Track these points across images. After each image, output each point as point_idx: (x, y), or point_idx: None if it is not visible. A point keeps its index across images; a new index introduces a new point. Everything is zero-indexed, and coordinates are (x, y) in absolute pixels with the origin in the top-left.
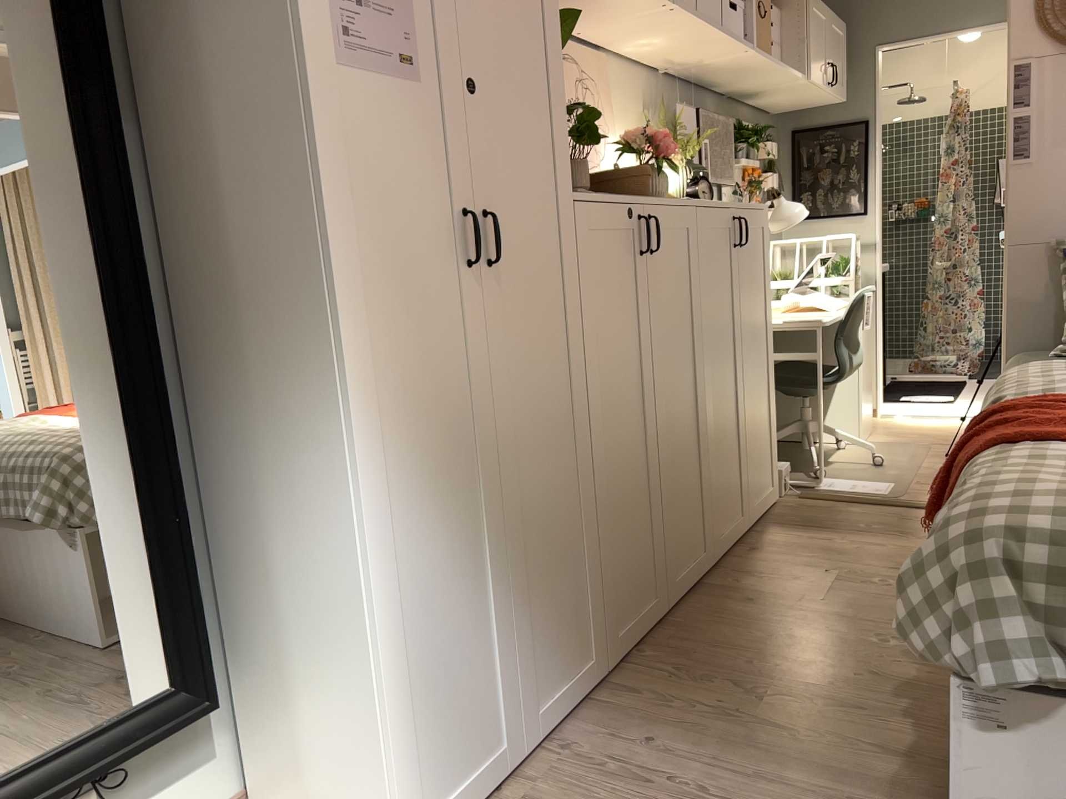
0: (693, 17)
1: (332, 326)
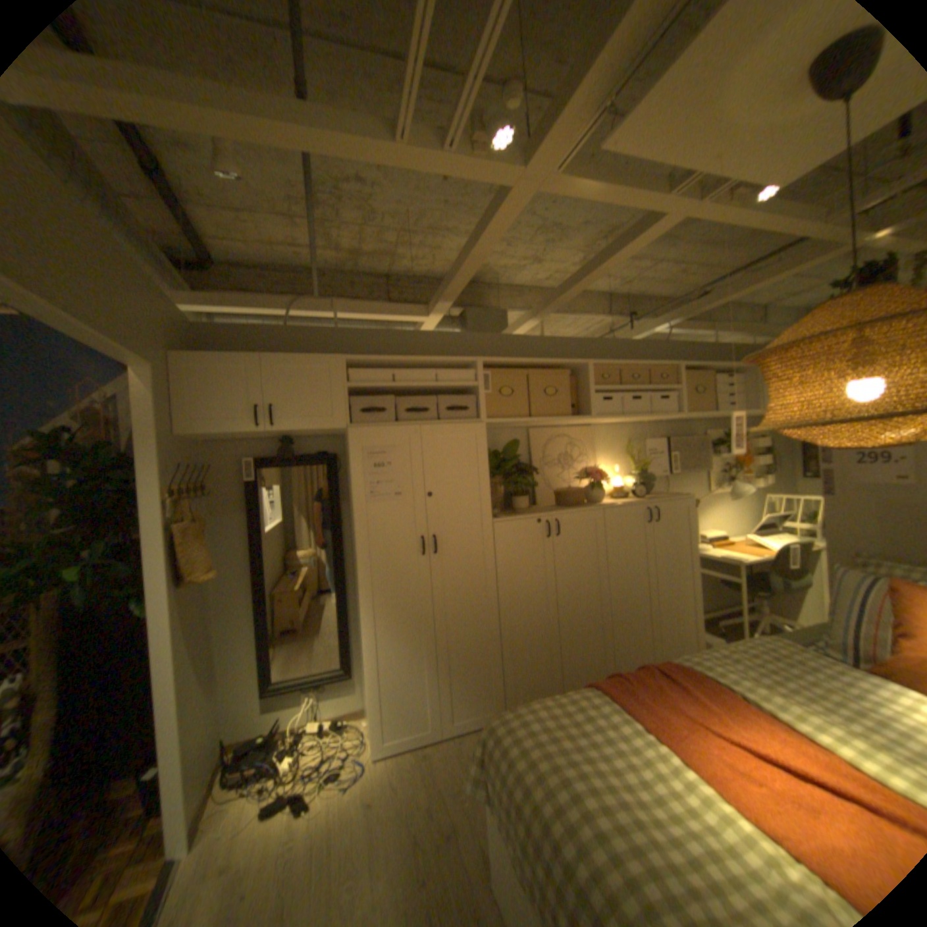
0: (614, 418)
1: (359, 579)
